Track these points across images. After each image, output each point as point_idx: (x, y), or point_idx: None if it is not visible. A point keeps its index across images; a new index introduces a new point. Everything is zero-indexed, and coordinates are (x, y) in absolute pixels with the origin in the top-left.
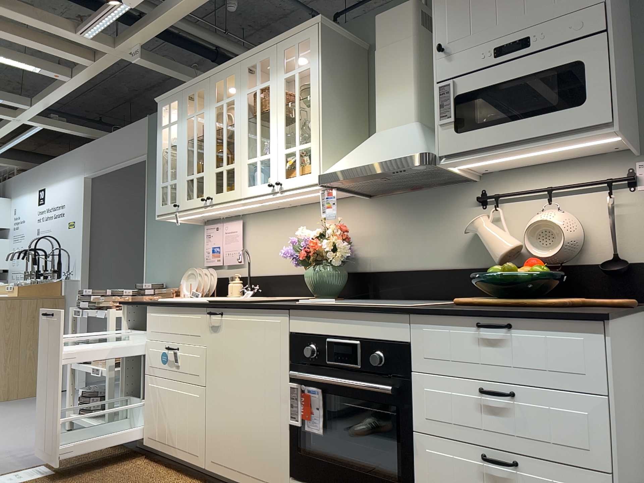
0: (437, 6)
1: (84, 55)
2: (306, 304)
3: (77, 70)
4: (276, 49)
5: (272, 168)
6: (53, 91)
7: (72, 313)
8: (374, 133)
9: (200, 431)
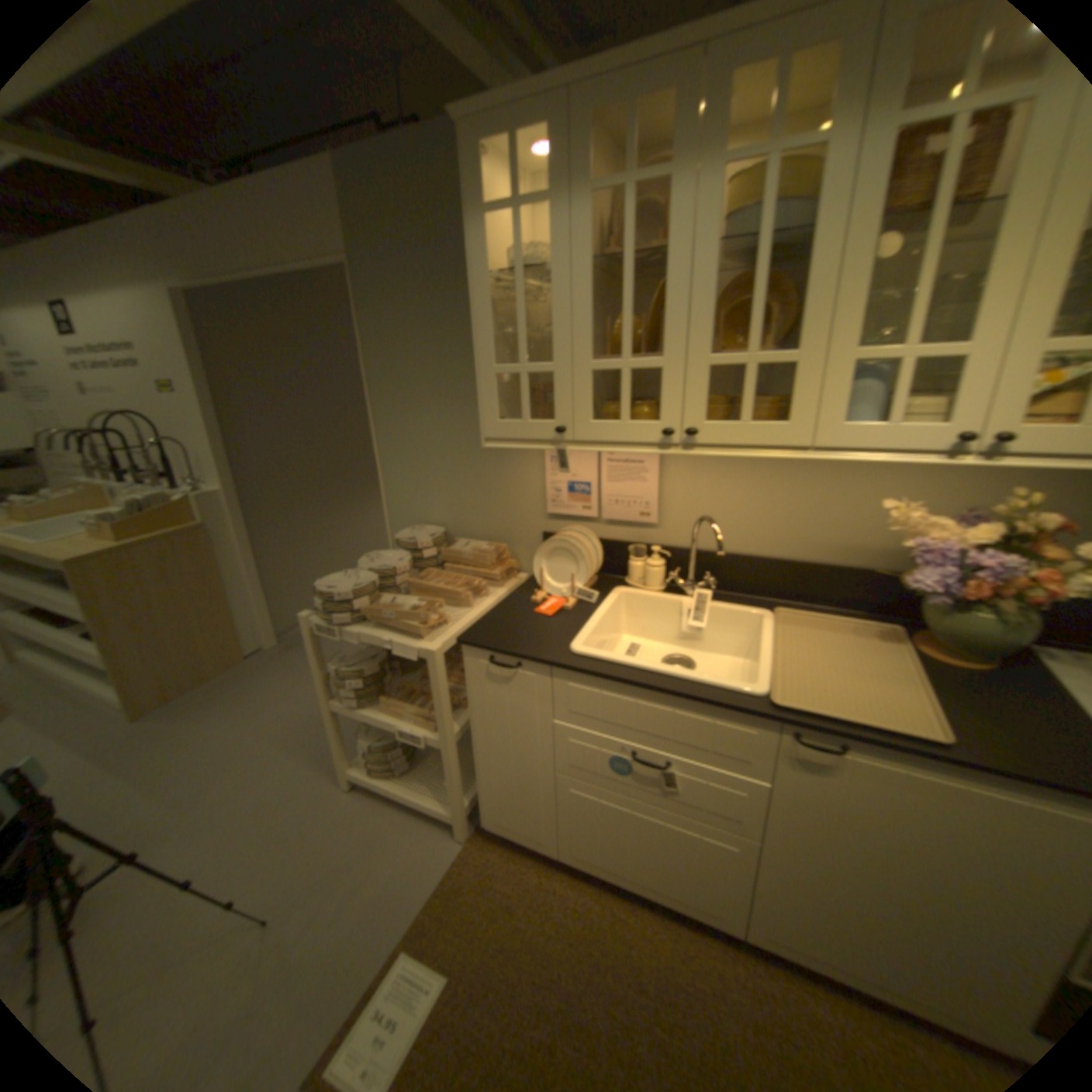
0: None
1: None
2: None
3: None
4: None
5: (975, 388)
6: None
7: (309, 627)
8: None
9: (741, 898)
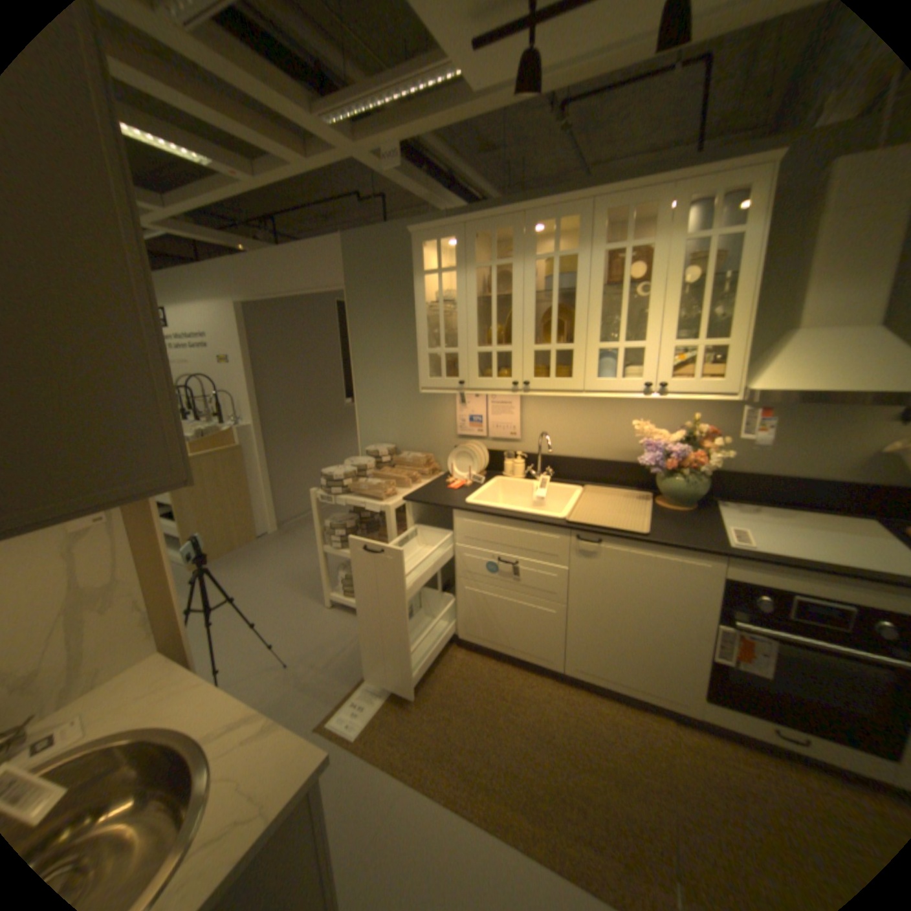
0: None
1: (290, 143)
2: (752, 551)
3: (258, 162)
4: (674, 188)
5: (649, 363)
6: (204, 188)
7: (314, 498)
8: (804, 330)
9: (558, 643)
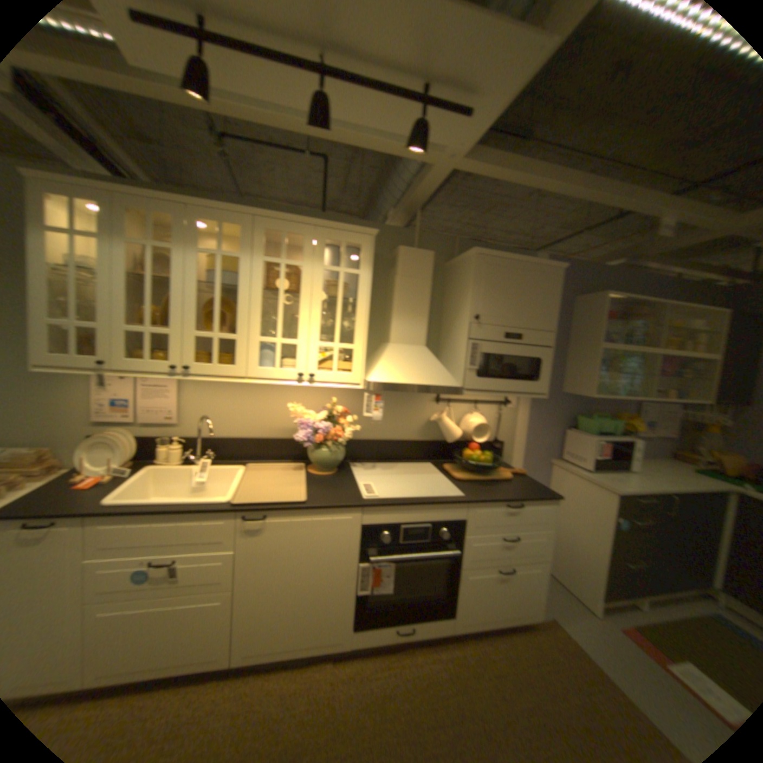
0: (477, 284)
1: None
2: (374, 498)
3: None
4: (314, 230)
5: (300, 356)
6: None
7: None
8: (391, 344)
9: (221, 636)
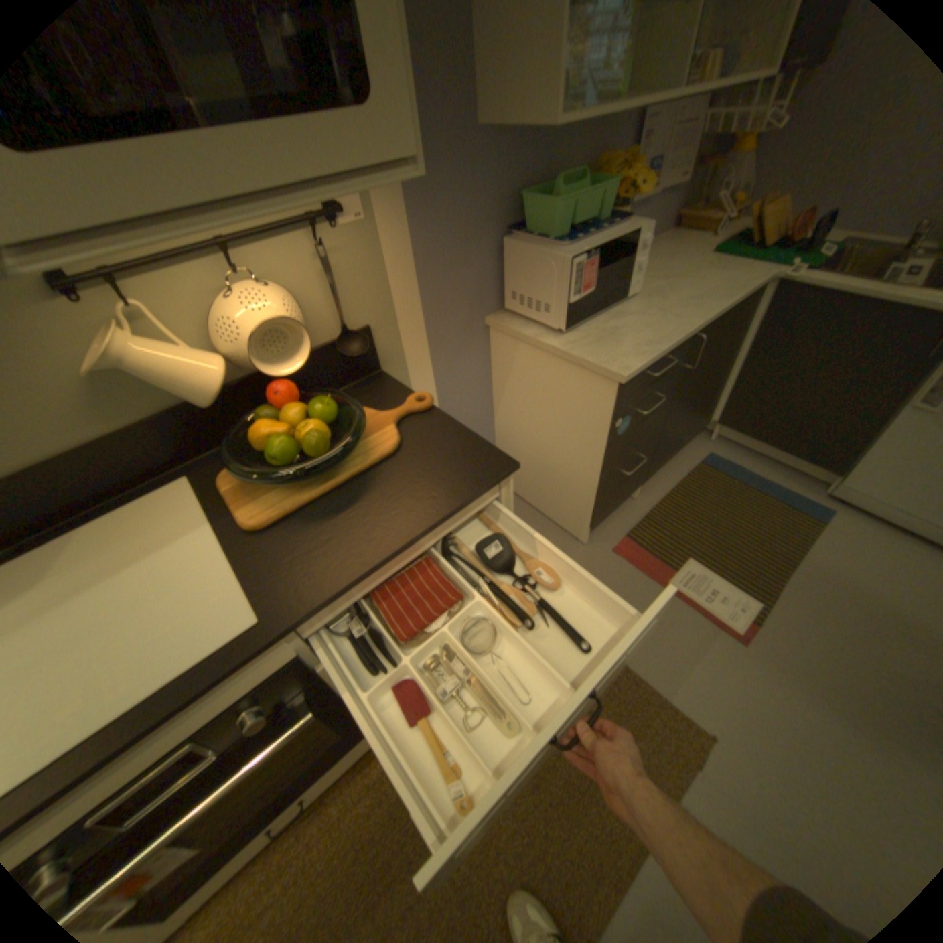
0: None
1: None
2: None
3: None
4: None
5: None
6: None
7: None
8: None
9: None
